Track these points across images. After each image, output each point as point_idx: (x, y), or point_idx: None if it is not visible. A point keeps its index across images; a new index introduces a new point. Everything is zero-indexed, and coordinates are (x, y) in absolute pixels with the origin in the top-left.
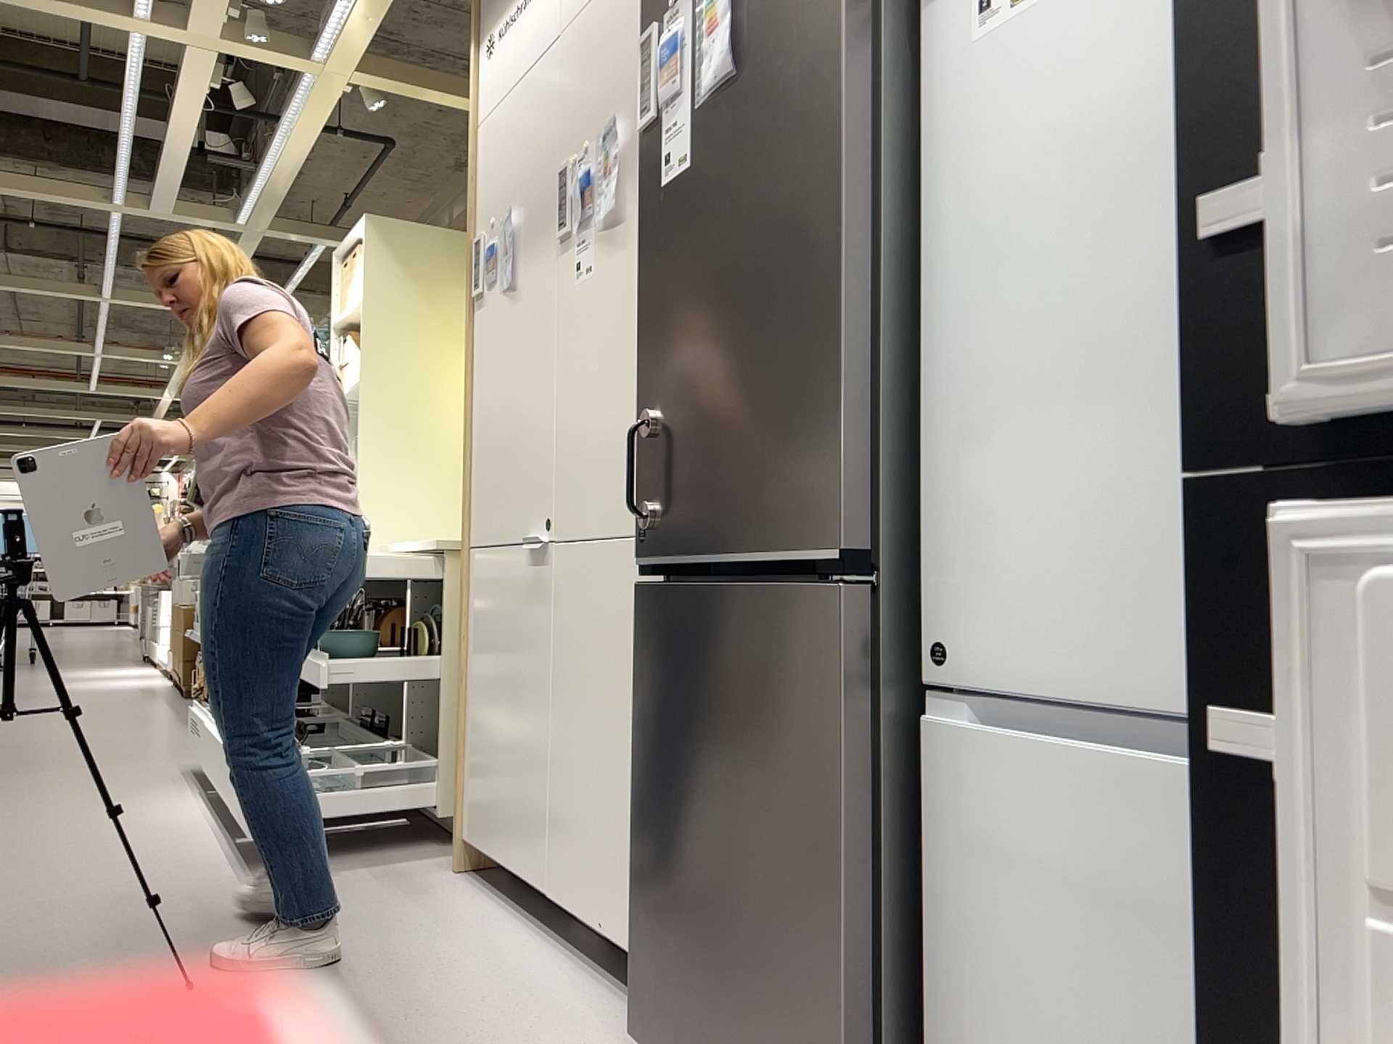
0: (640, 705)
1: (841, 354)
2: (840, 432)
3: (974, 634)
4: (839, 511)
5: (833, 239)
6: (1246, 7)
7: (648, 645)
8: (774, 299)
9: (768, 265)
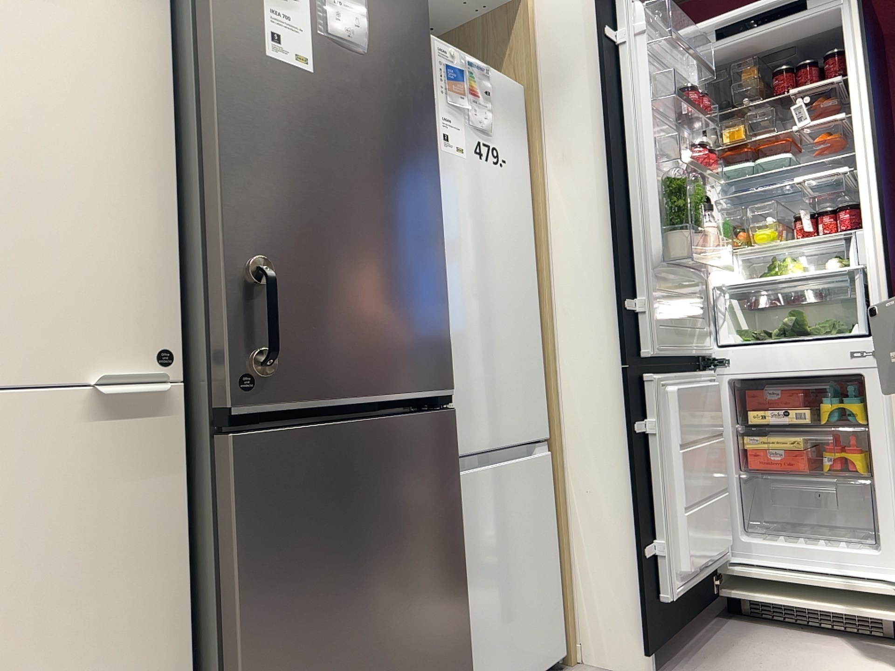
0: (248, 557)
1: (443, 280)
2: (446, 323)
3: (455, 427)
4: (448, 366)
5: (436, 214)
6: (624, 255)
7: (262, 491)
8: (402, 228)
9: (396, 204)
